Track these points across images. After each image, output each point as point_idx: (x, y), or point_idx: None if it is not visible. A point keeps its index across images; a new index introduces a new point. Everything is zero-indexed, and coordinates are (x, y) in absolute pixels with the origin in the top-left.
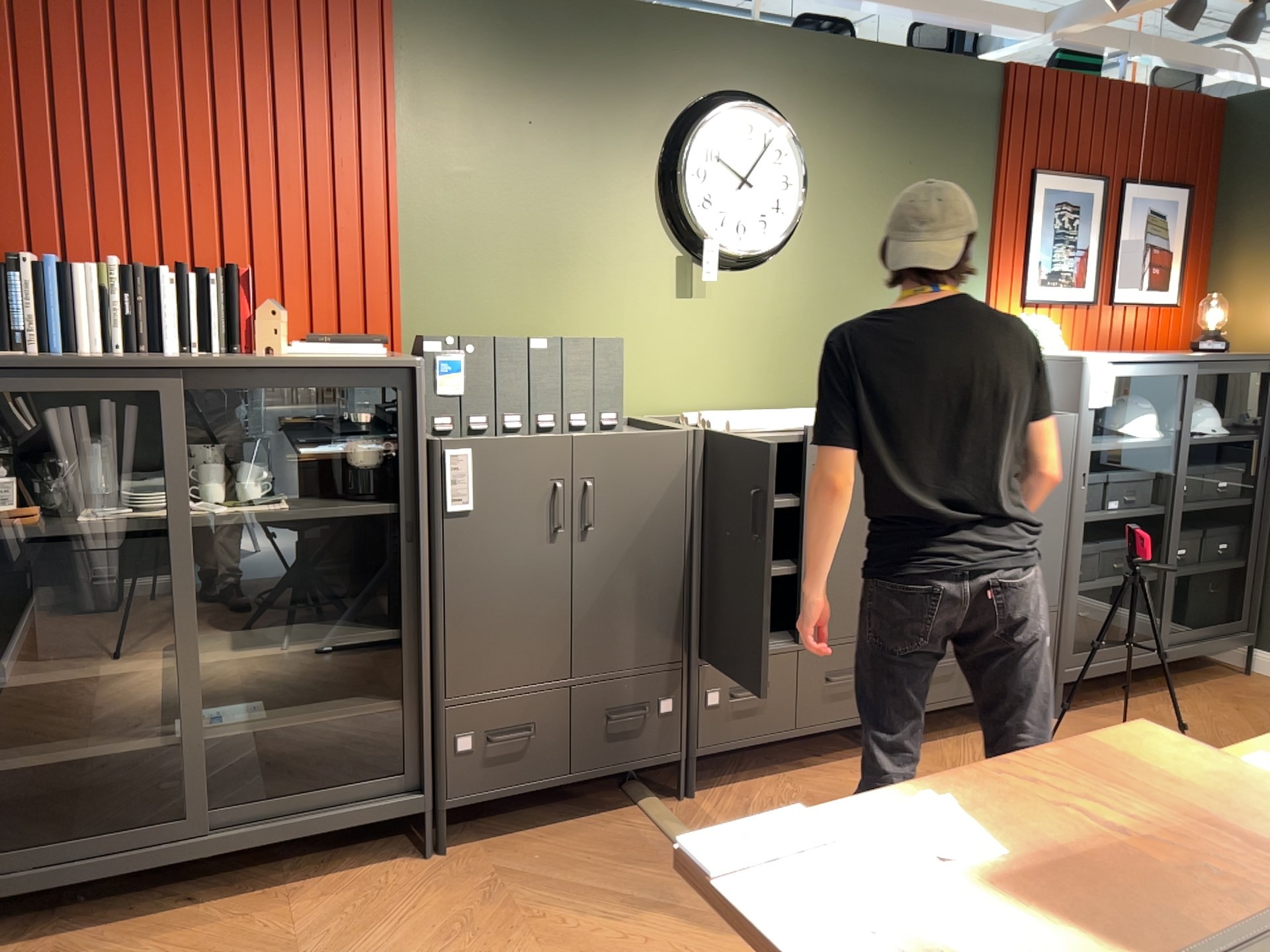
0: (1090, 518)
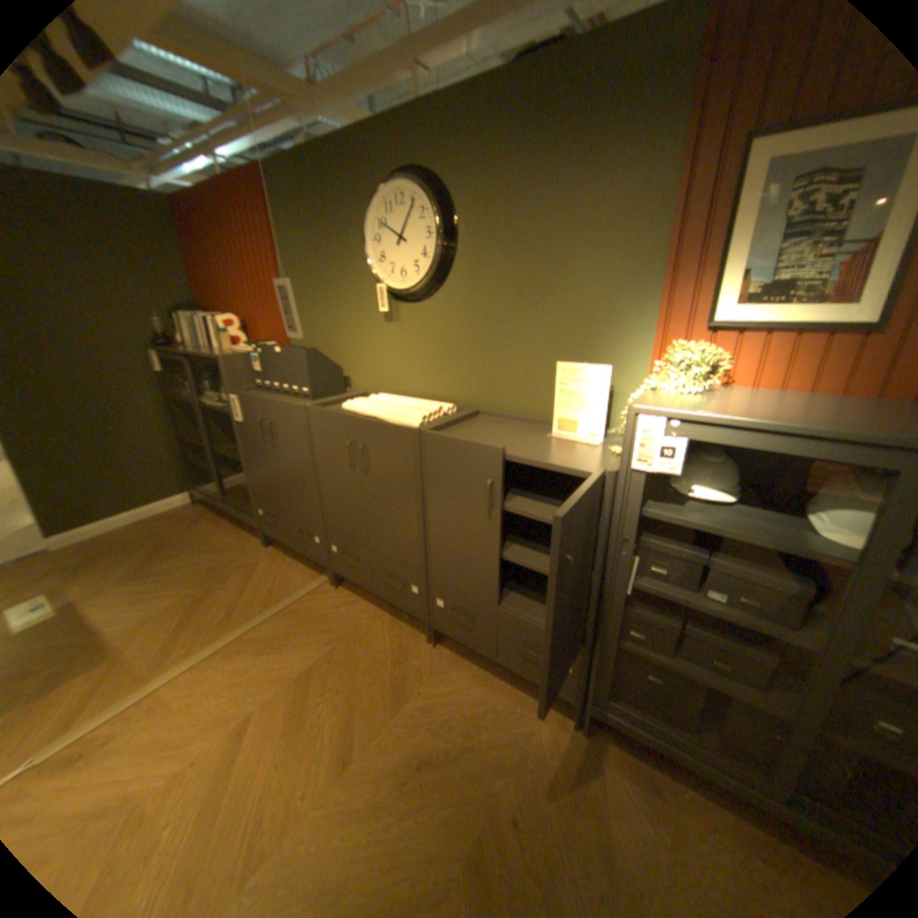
0: (653, 590)
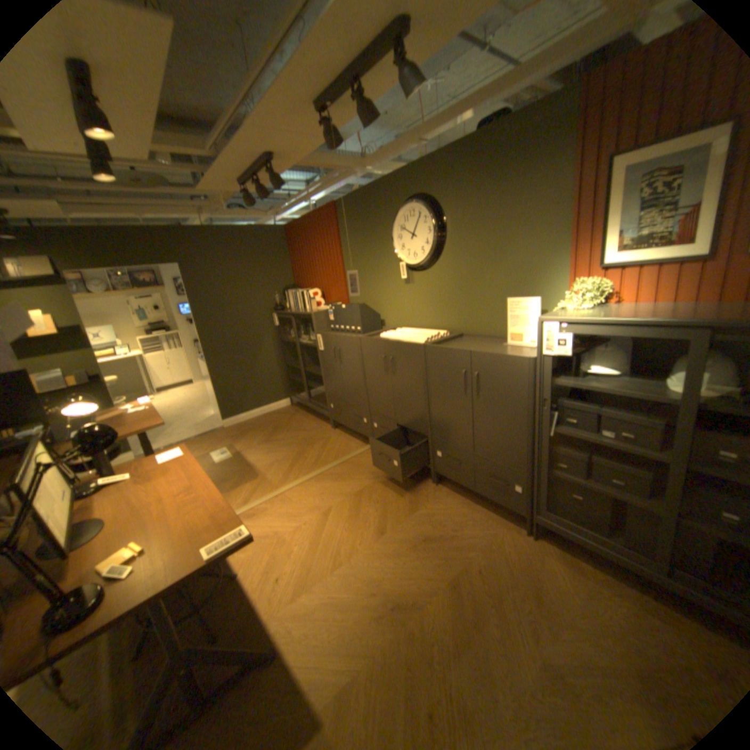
0: (567, 432)
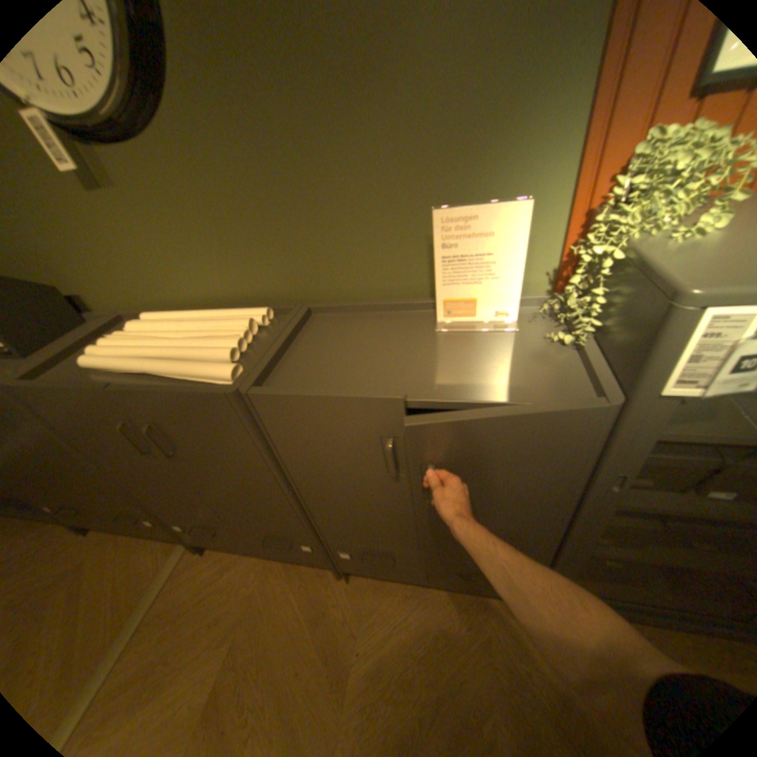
0: (638, 508)
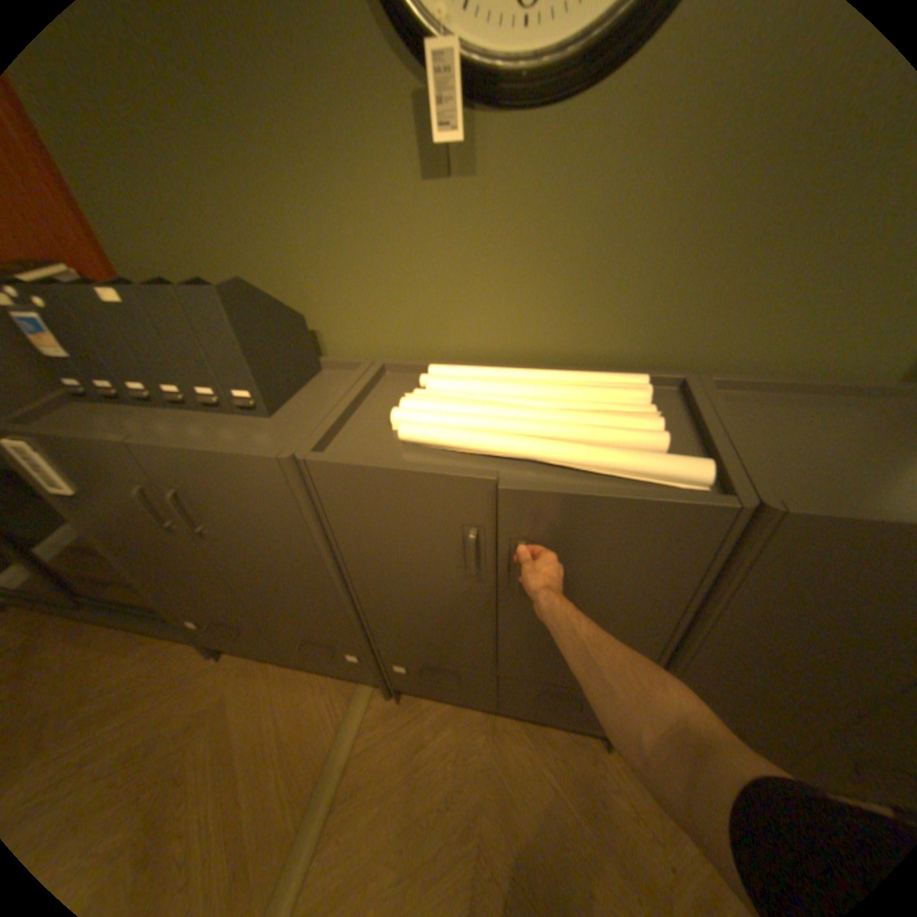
0: None
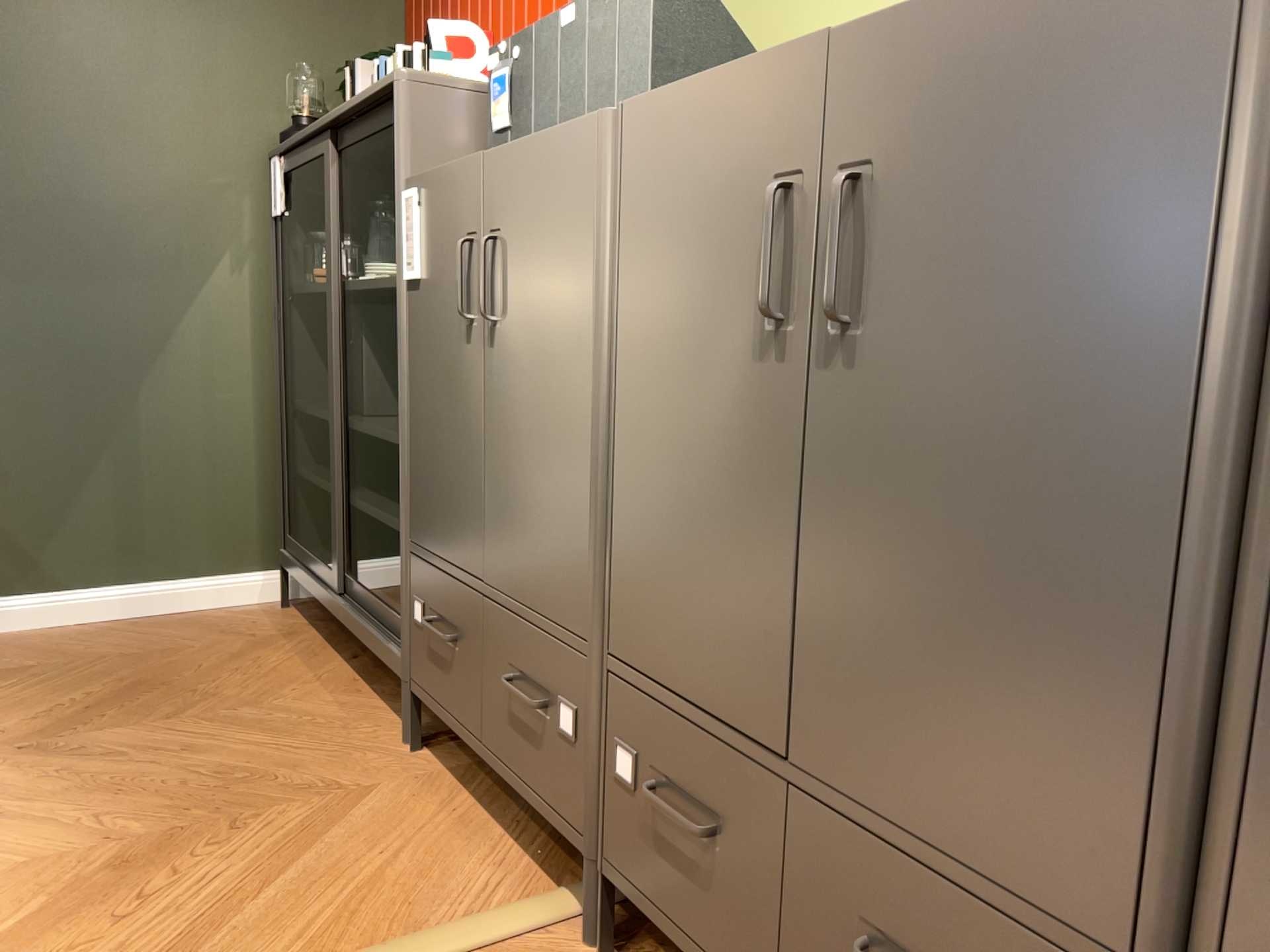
0: None
